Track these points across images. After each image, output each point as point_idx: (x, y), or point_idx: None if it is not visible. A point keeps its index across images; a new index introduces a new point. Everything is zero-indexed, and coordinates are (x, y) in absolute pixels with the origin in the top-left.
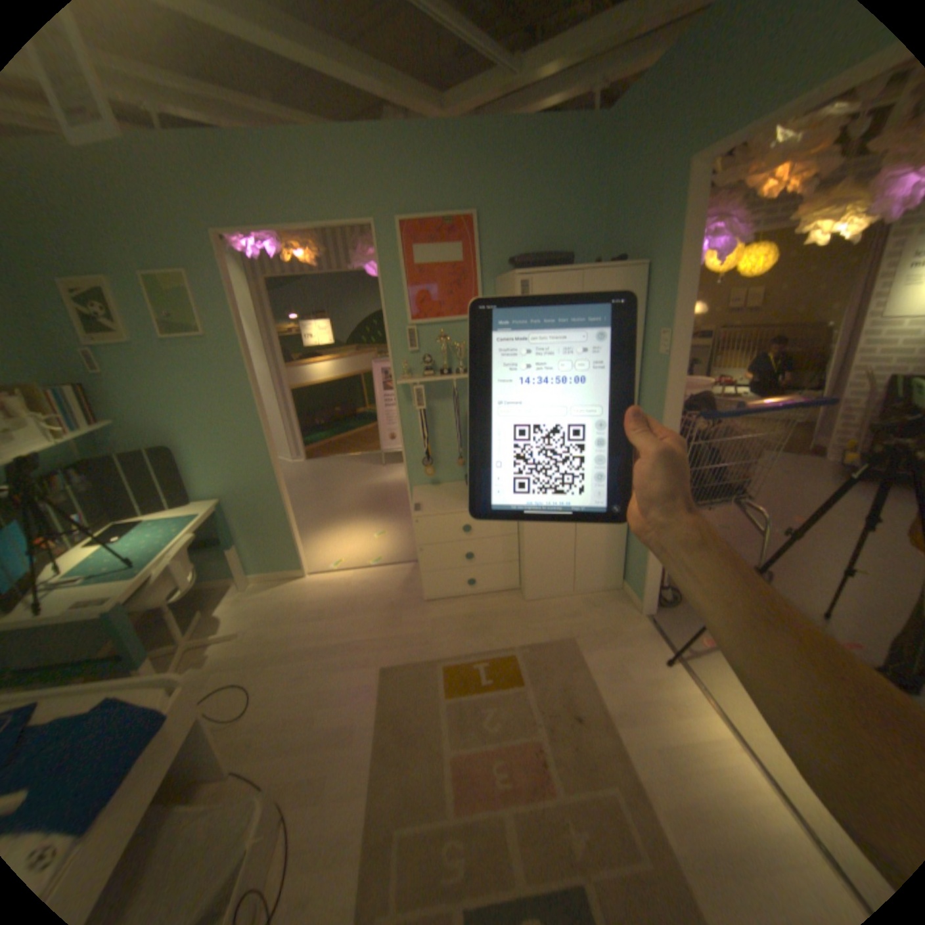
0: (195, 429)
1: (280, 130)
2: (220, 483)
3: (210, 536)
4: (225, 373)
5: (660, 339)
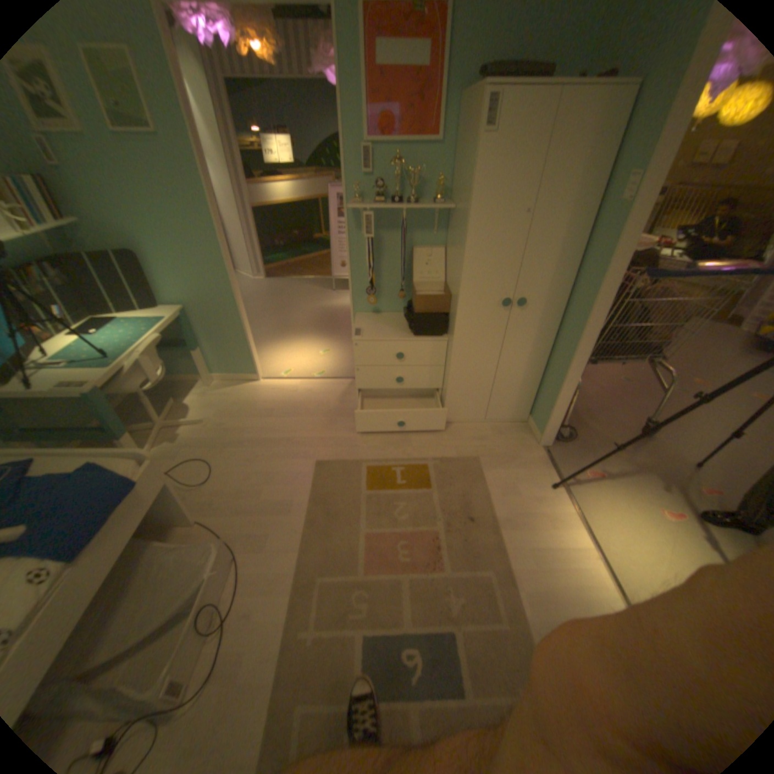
0: (157, 236)
1: None
2: (184, 291)
3: (179, 337)
4: (181, 179)
5: (629, 181)
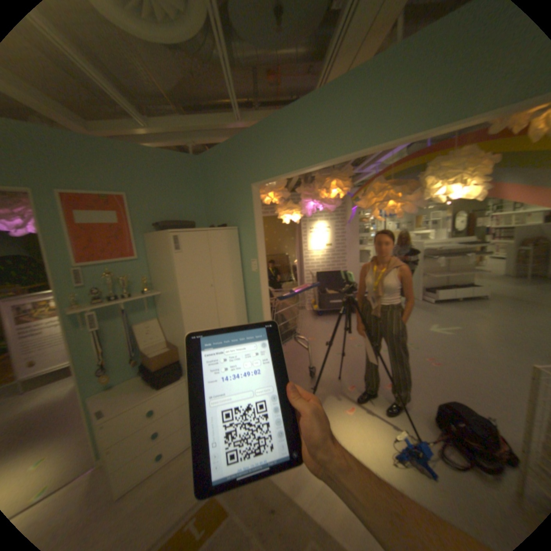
0: None
1: None
2: None
3: None
4: None
5: (253, 264)
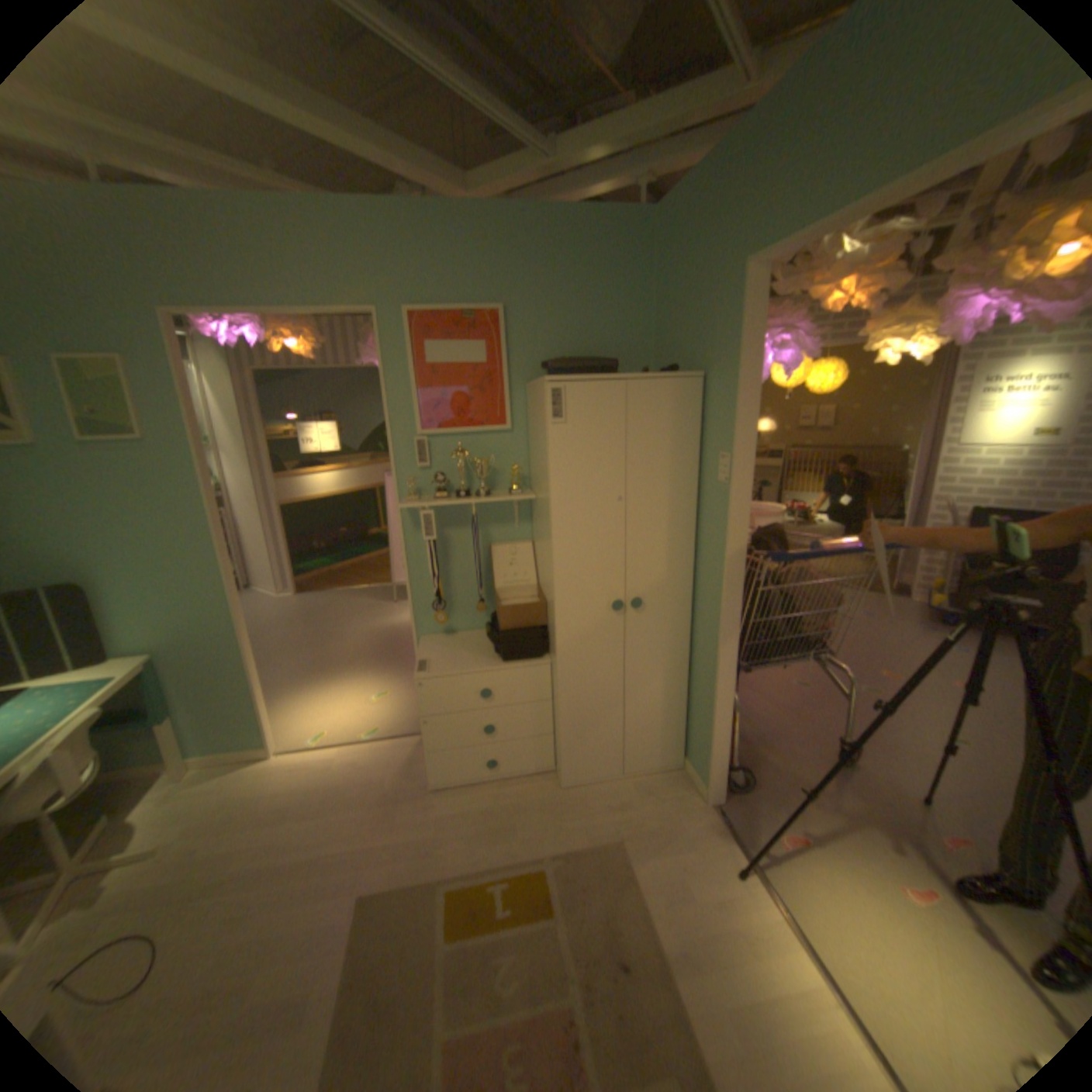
0: (123, 560)
1: (260, 194)
2: (156, 632)
3: (137, 703)
4: (170, 487)
5: (720, 463)
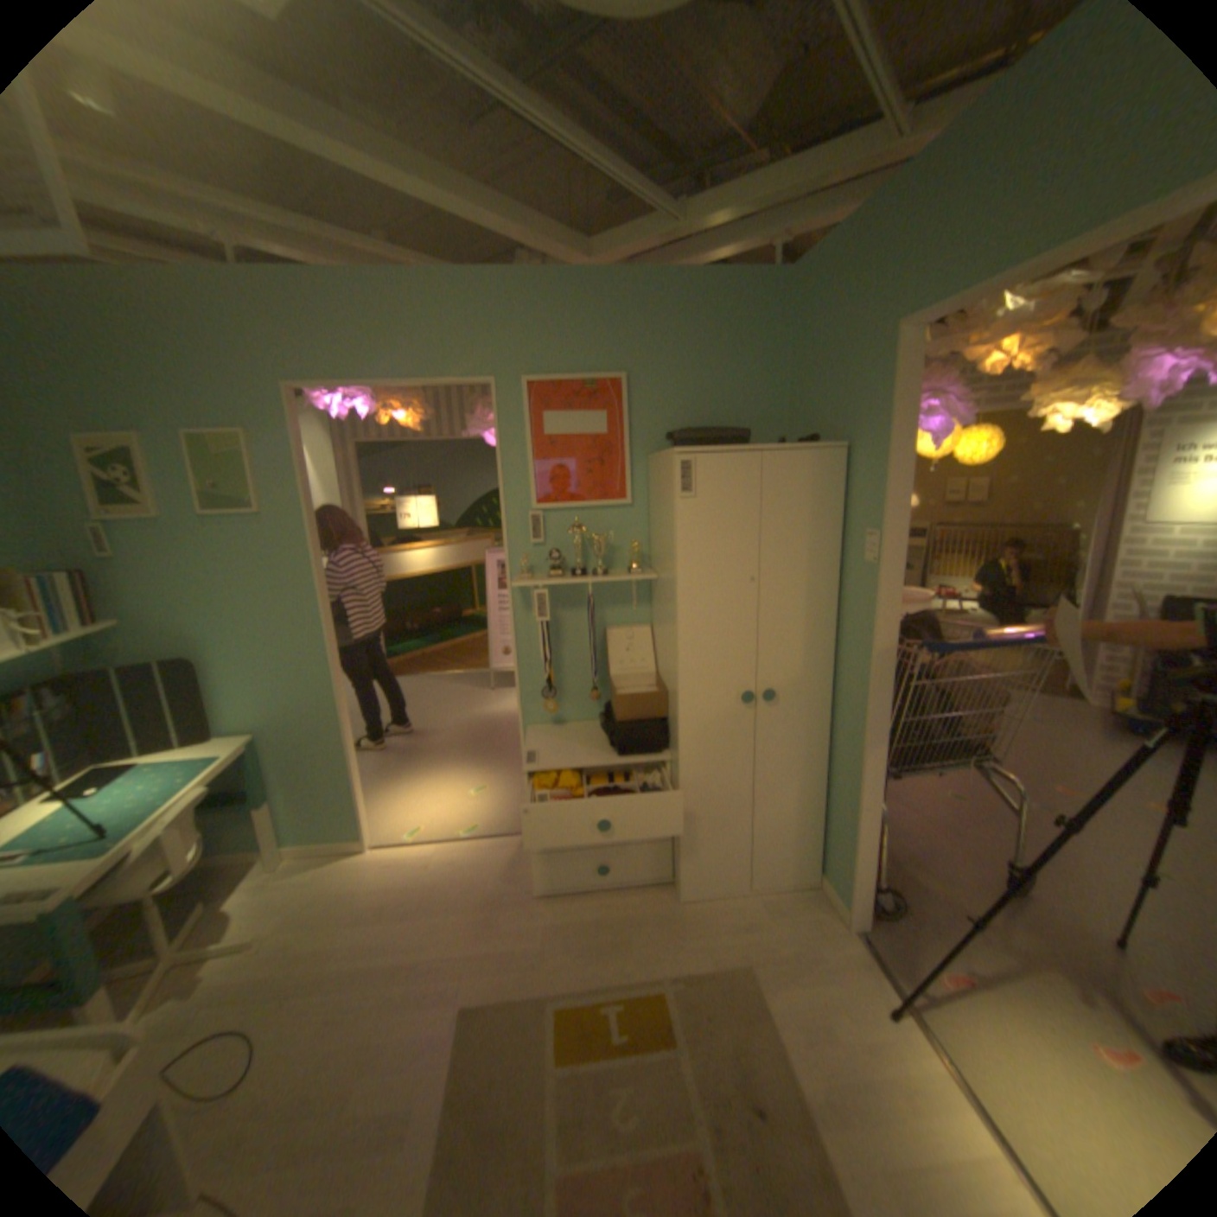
0: (231, 636)
1: (385, 270)
2: (257, 712)
3: (234, 787)
4: (281, 563)
5: (866, 541)
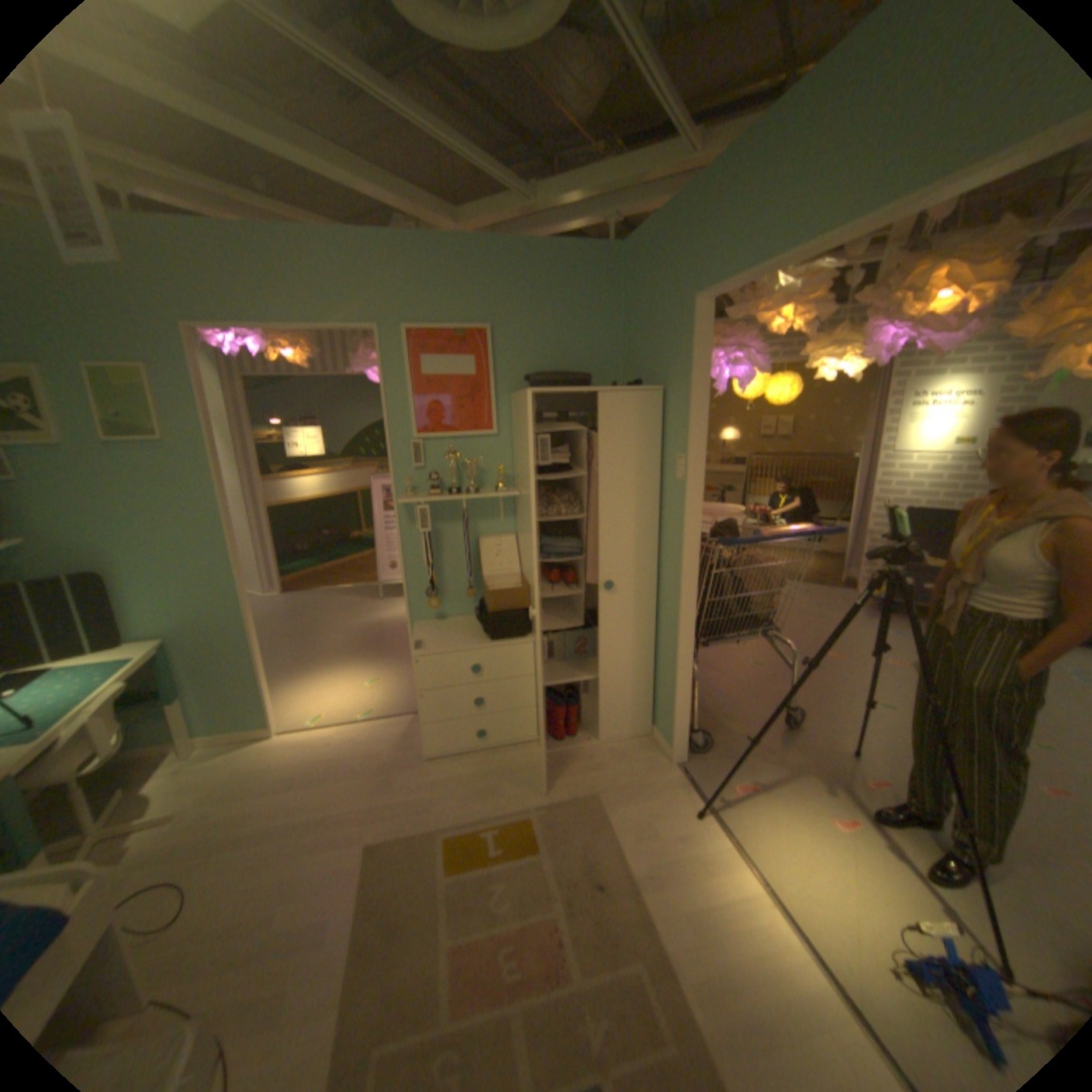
0: (140, 552)
1: (276, 227)
2: (168, 619)
3: (148, 687)
4: (186, 485)
5: (677, 464)
